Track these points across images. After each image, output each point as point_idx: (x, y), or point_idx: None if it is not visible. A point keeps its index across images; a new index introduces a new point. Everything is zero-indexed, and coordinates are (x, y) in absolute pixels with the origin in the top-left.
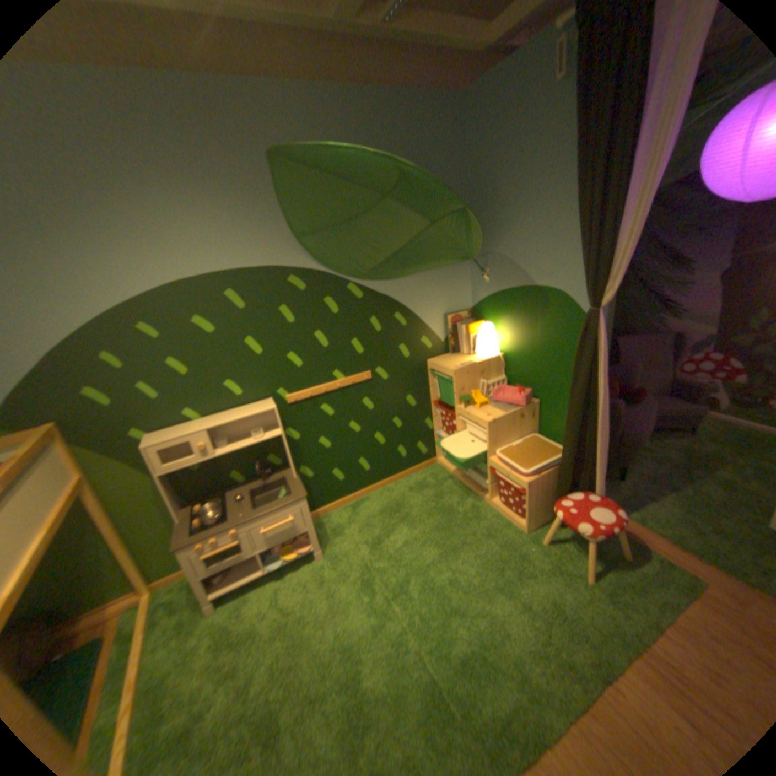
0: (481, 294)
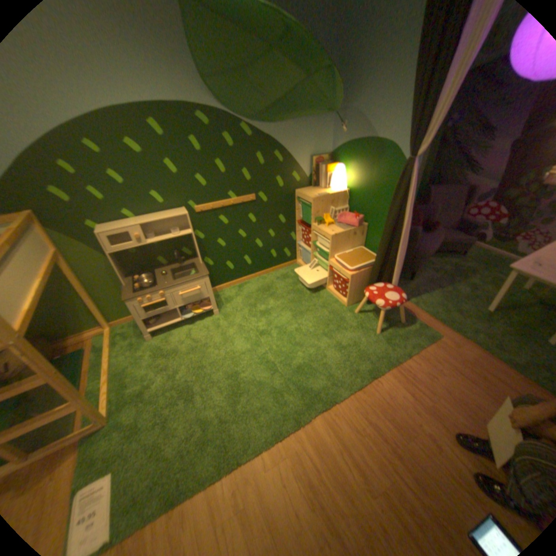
0: (340, 142)
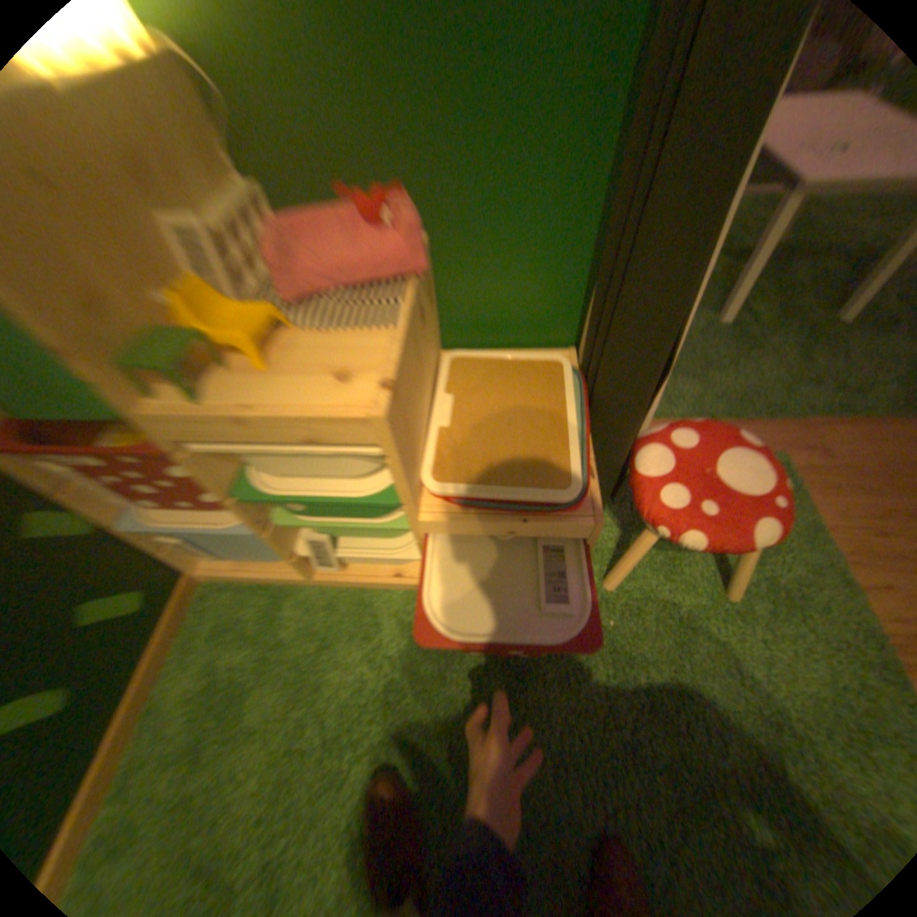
0: None
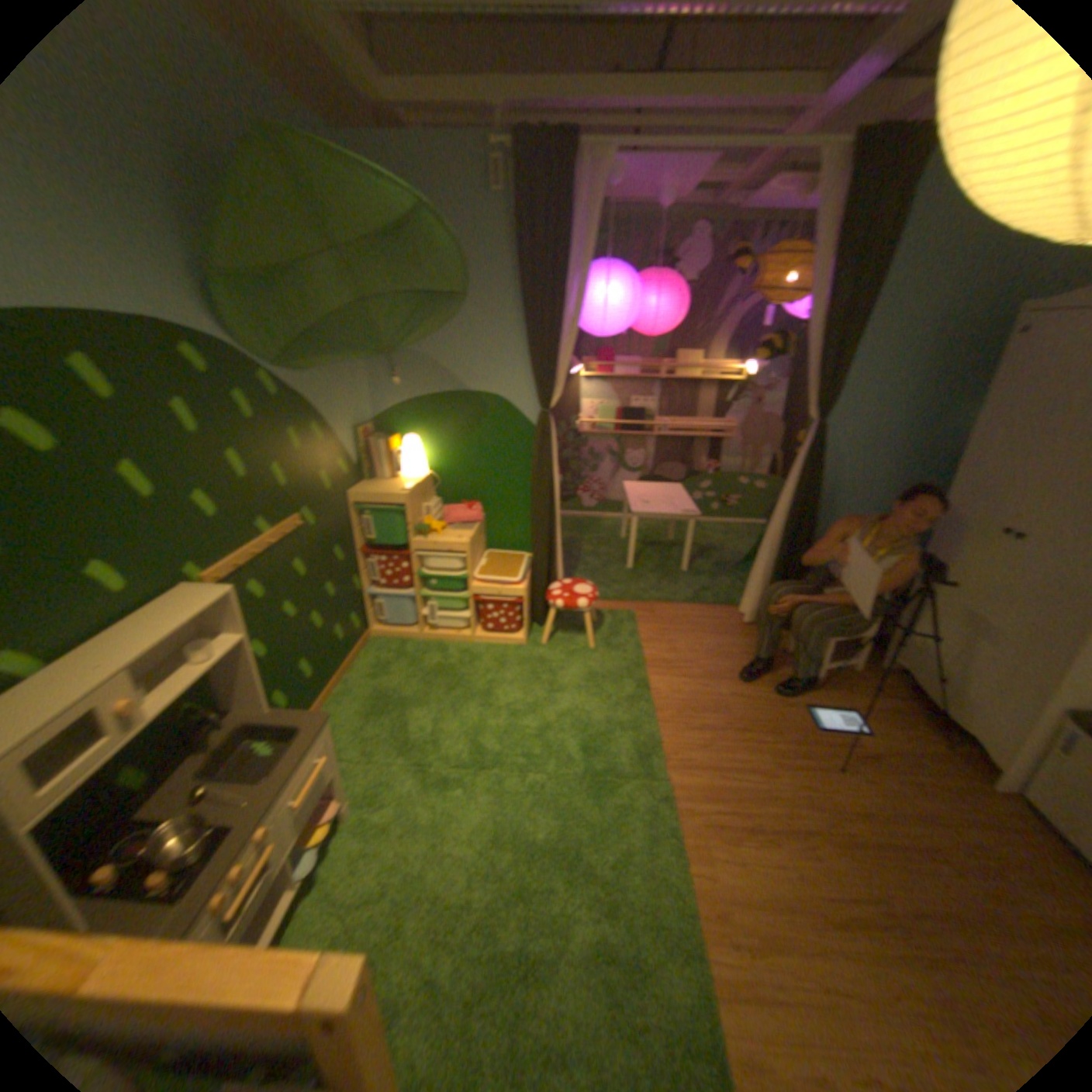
0: (387, 402)
